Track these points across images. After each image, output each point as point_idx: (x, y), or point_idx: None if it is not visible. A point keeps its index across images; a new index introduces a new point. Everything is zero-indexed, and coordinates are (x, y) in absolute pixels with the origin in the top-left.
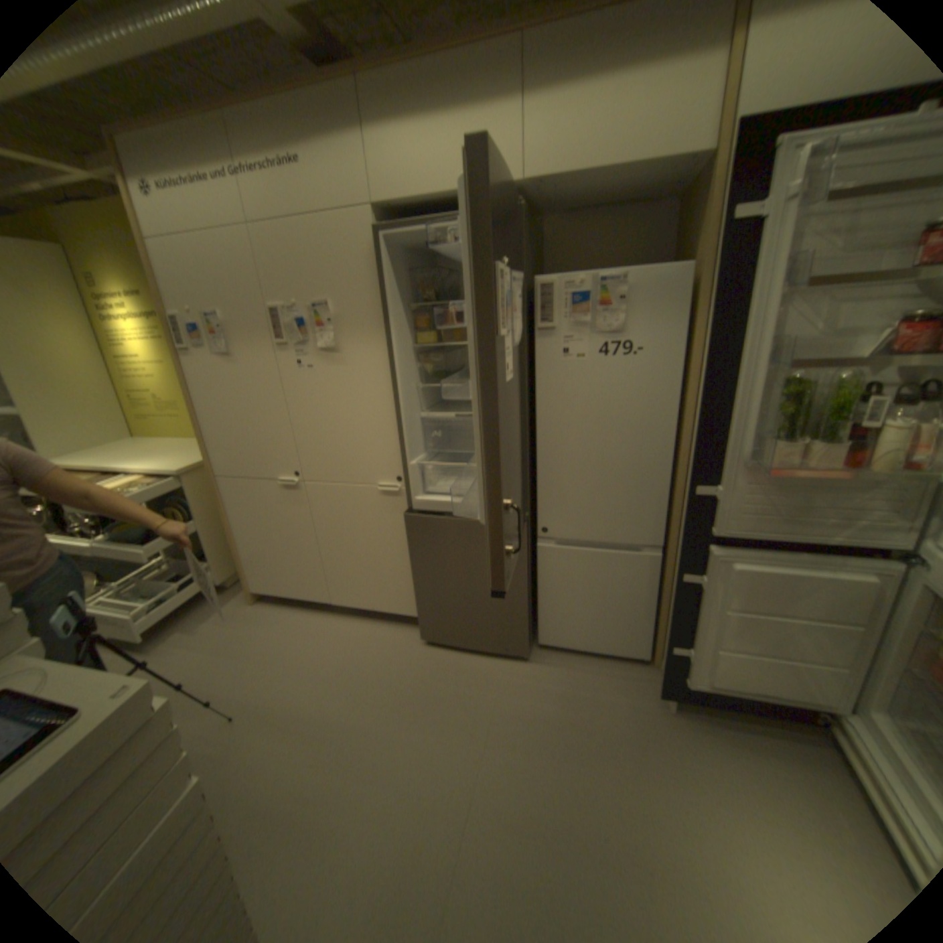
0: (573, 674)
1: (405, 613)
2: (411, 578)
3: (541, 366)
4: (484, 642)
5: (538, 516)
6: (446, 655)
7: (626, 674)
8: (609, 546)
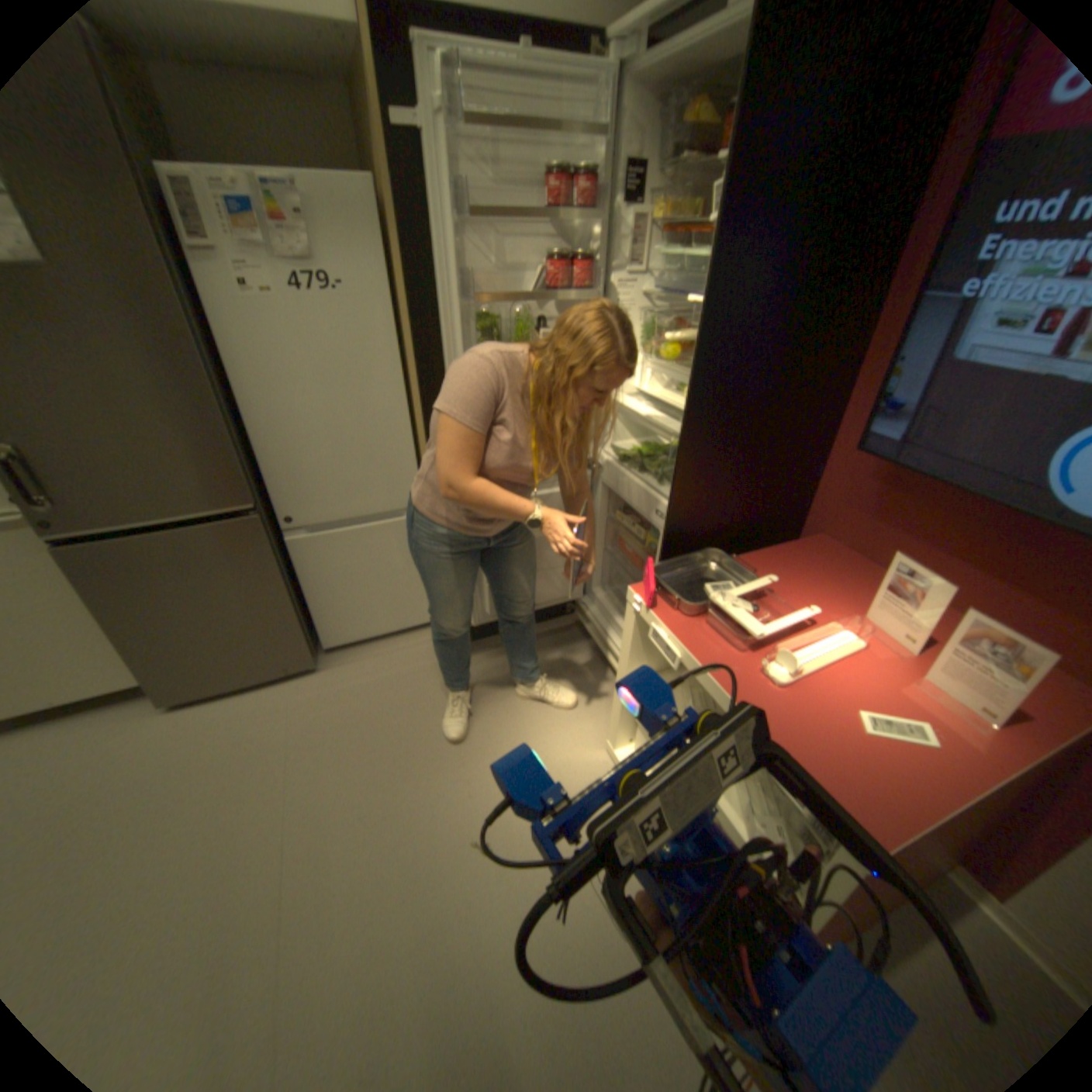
0: (369, 663)
1: (115, 688)
2: (106, 639)
3: (211, 305)
4: (251, 674)
5: (275, 507)
6: (202, 711)
7: (421, 640)
8: (370, 520)
